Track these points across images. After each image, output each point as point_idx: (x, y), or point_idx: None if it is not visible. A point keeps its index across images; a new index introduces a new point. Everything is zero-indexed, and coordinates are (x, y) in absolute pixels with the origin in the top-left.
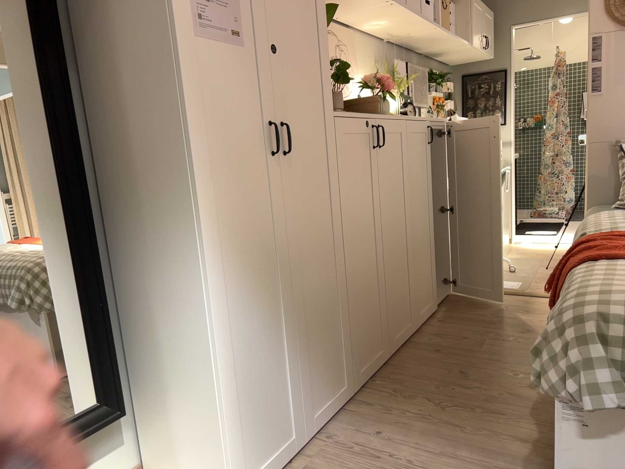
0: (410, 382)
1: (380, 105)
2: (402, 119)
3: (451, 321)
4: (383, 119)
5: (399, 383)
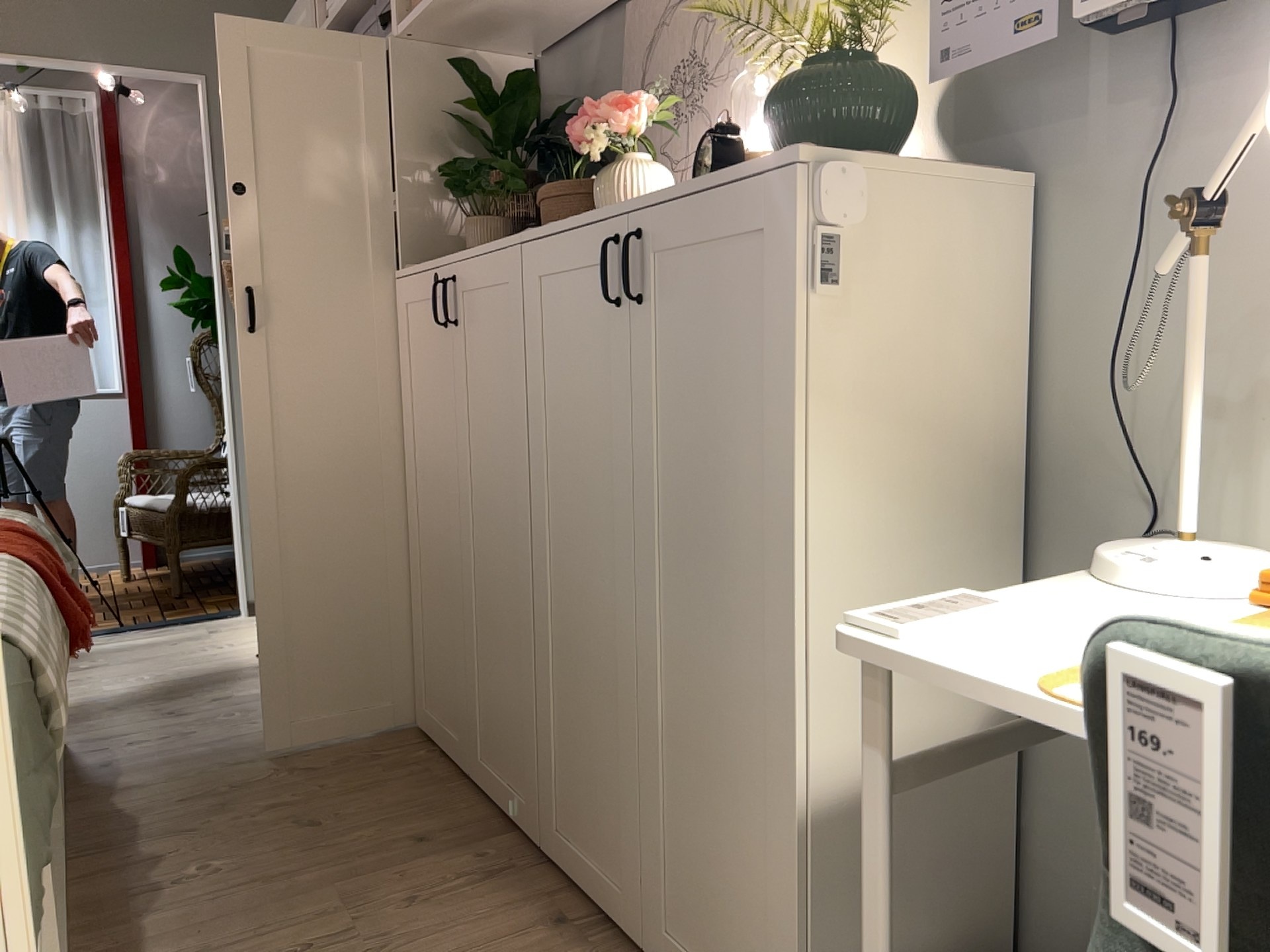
0: (379, 779)
1: (597, 194)
2: (510, 247)
3: (532, 947)
4: (460, 264)
5: (393, 771)
